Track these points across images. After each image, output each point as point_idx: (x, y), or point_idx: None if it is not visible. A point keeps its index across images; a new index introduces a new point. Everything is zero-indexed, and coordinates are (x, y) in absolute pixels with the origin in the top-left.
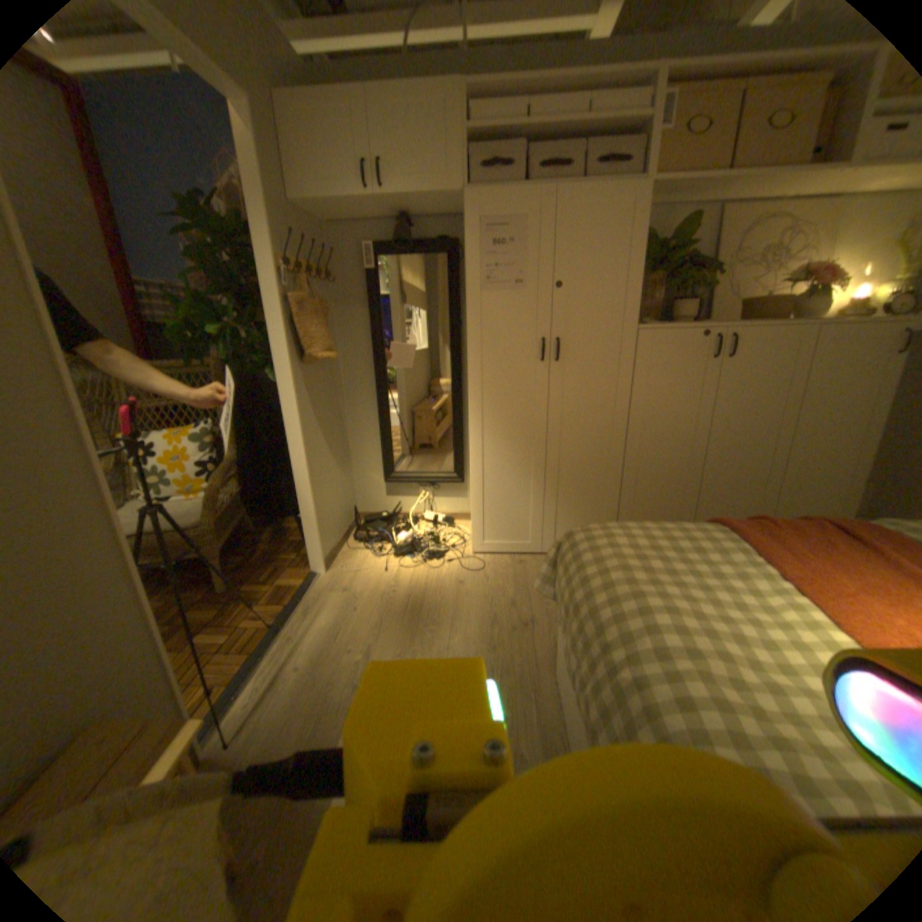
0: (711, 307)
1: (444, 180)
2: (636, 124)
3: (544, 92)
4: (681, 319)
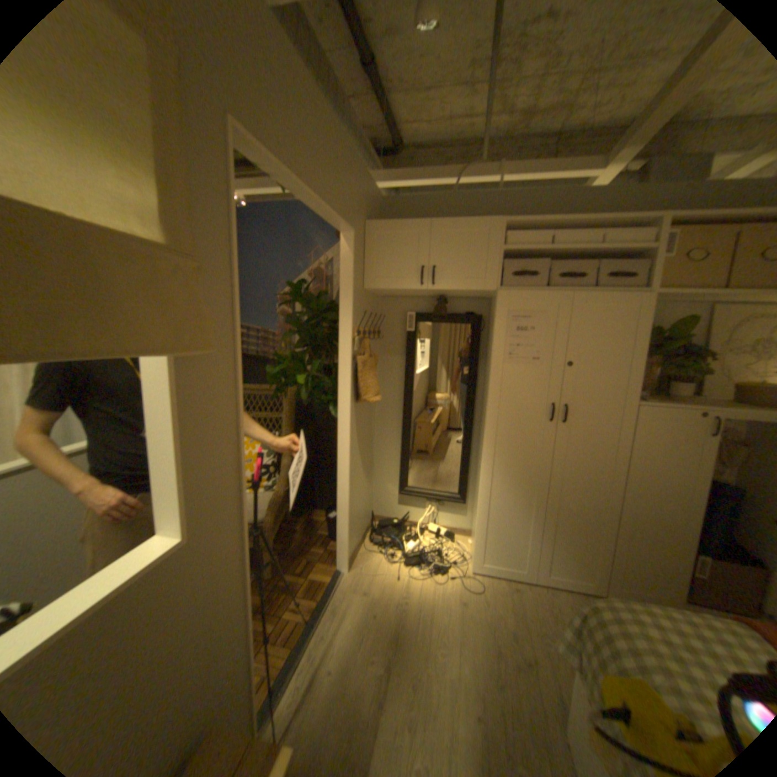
0: (702, 386)
1: (481, 286)
2: (639, 253)
3: (563, 228)
4: (677, 400)
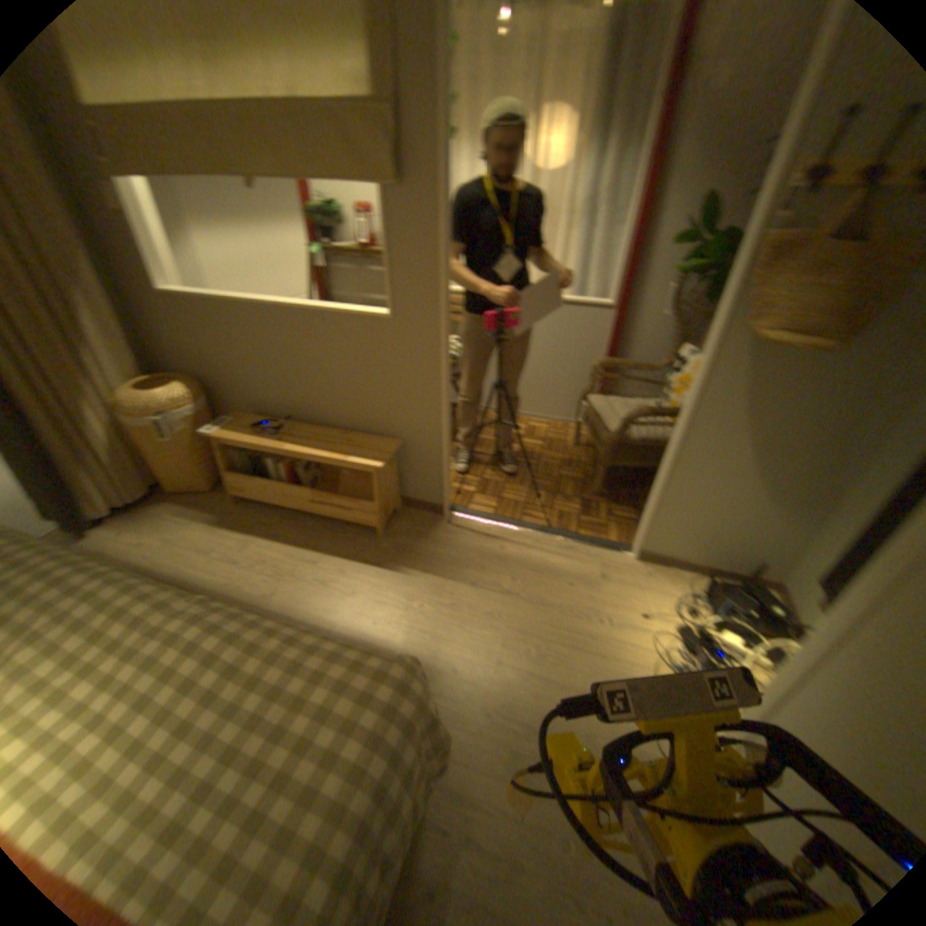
0: None
1: None
2: None
3: None
4: None
